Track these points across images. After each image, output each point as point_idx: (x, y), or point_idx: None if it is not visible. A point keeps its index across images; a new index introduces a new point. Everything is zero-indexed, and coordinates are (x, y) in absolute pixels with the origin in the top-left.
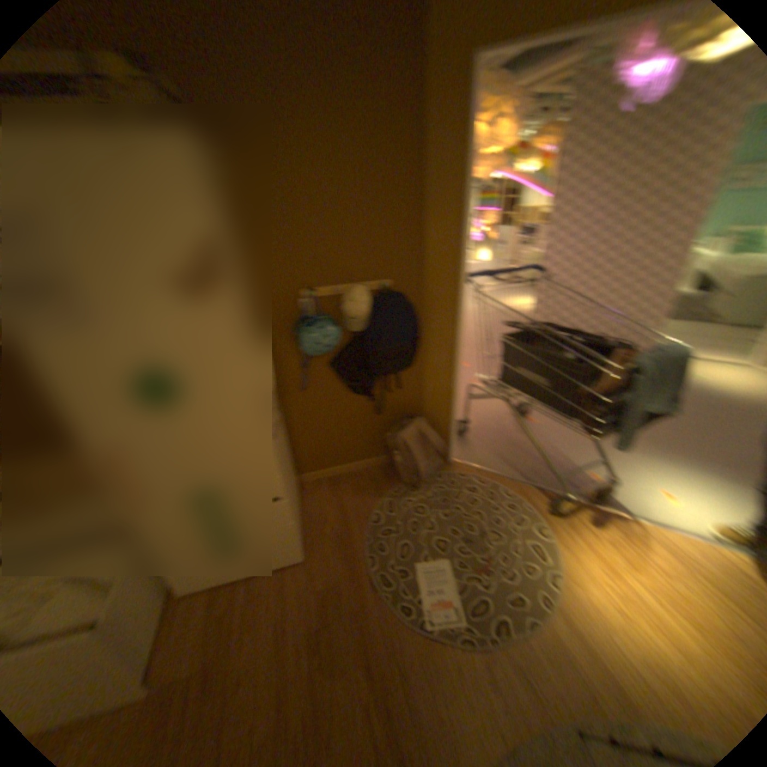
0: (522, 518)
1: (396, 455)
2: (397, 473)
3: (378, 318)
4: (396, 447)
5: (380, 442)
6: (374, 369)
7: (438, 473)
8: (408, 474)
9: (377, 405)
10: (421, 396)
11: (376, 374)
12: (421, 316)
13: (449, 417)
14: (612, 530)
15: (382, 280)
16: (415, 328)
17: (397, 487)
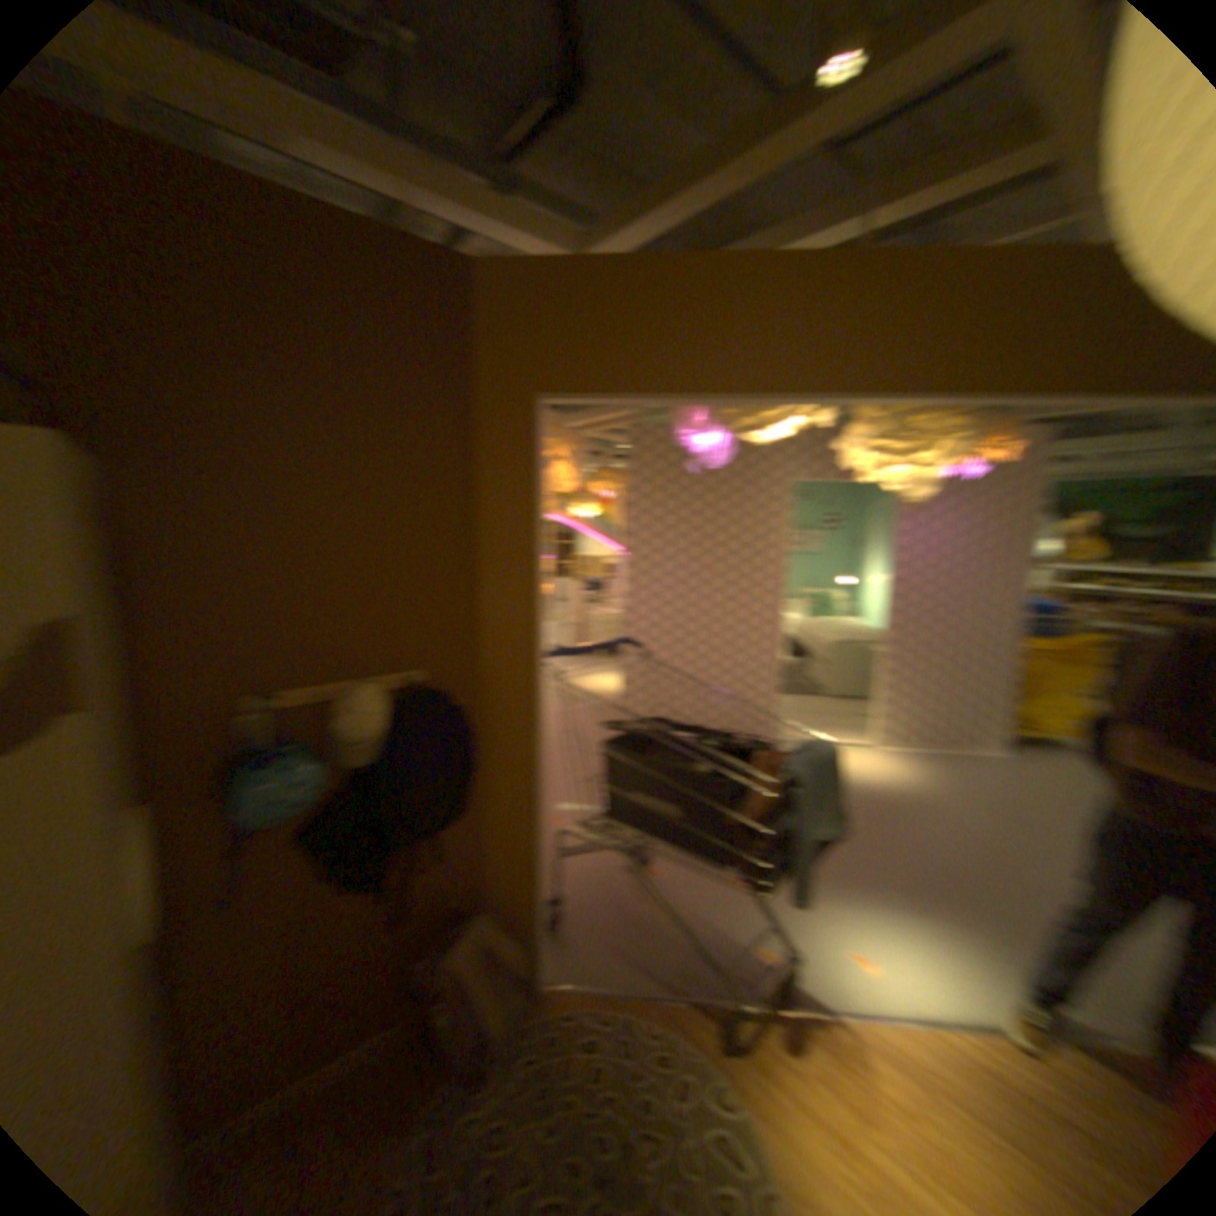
0: (683, 1083)
1: (435, 1016)
2: (436, 1057)
3: (398, 739)
4: (435, 998)
5: (394, 991)
6: (387, 836)
7: (518, 1029)
8: (461, 1055)
9: (390, 908)
10: (477, 871)
11: (391, 846)
12: (472, 727)
13: (530, 902)
14: (813, 1053)
15: (404, 673)
16: (464, 748)
17: (438, 1094)
